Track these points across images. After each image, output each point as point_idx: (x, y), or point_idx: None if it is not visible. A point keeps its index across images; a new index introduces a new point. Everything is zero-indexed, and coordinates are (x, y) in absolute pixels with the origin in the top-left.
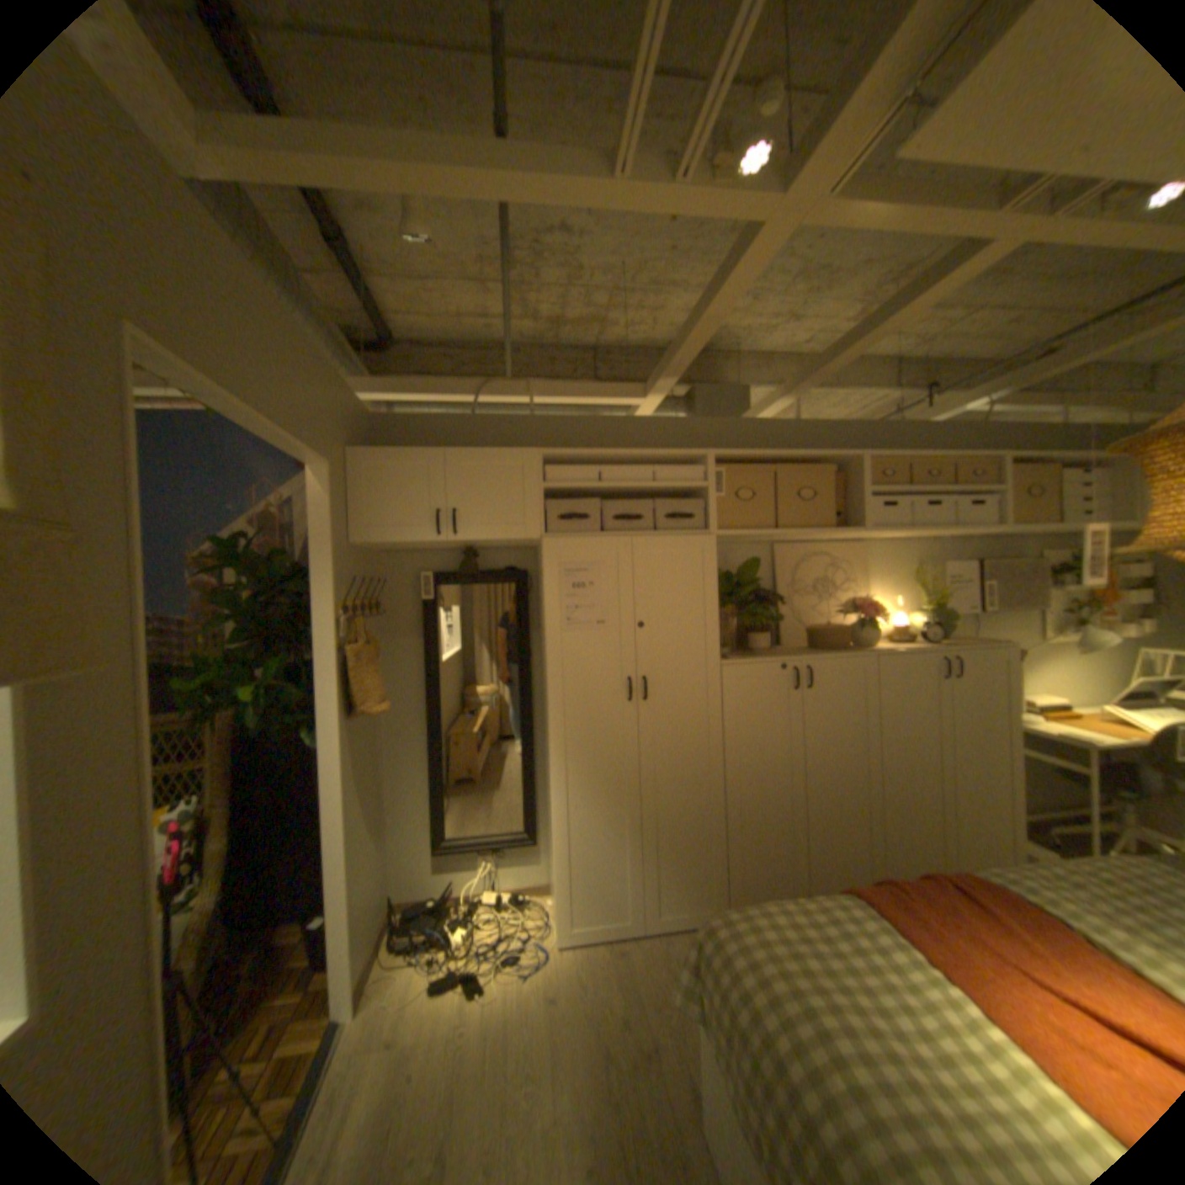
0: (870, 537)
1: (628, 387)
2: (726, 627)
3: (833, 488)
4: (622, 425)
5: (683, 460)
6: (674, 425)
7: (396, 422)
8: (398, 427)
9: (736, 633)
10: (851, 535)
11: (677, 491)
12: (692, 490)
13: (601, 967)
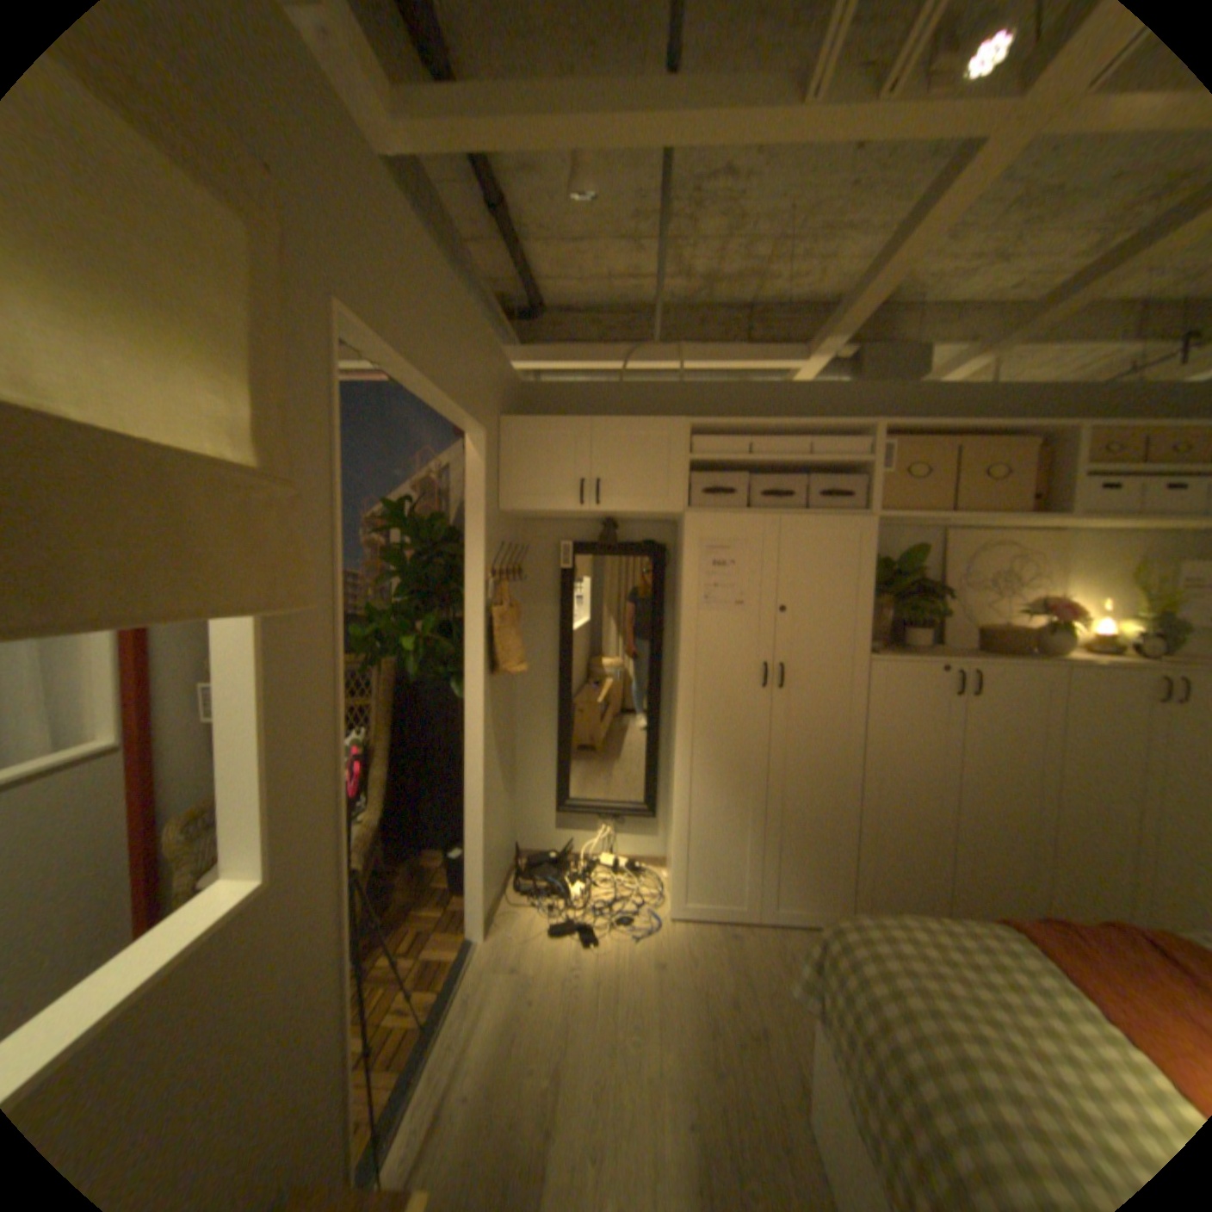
0: (1077, 526)
1: (788, 349)
2: (880, 620)
3: (1035, 466)
4: (779, 392)
5: (847, 431)
6: (839, 391)
7: (546, 392)
8: (548, 397)
9: (891, 627)
10: (1052, 523)
11: (838, 465)
12: (855, 465)
13: (714, 946)
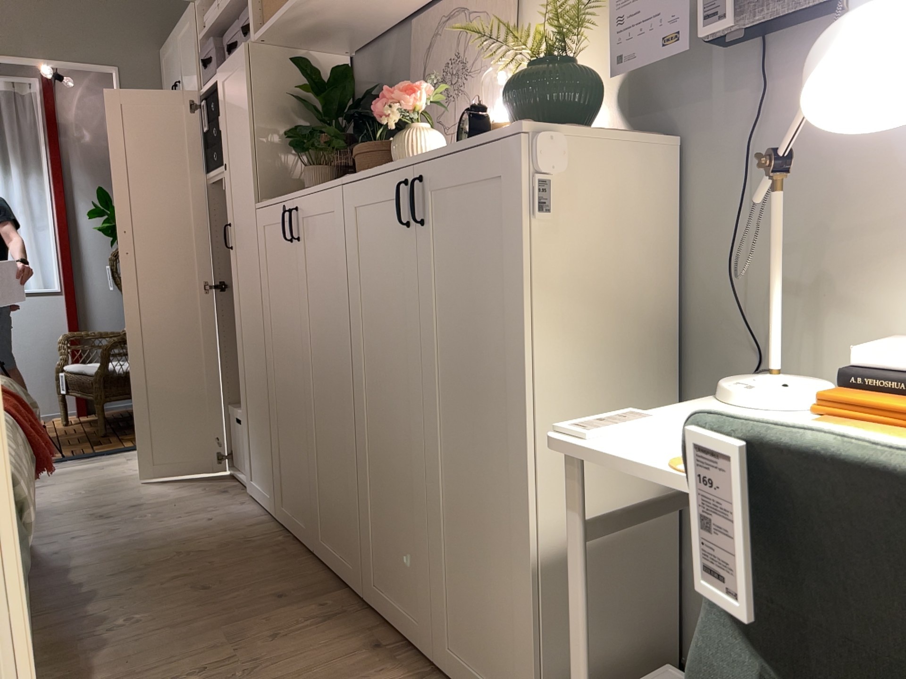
0: None
1: None
2: None
3: None
4: None
5: None
6: None
7: None
8: None
9: None
10: None
11: None
12: None
13: (206, 488)
